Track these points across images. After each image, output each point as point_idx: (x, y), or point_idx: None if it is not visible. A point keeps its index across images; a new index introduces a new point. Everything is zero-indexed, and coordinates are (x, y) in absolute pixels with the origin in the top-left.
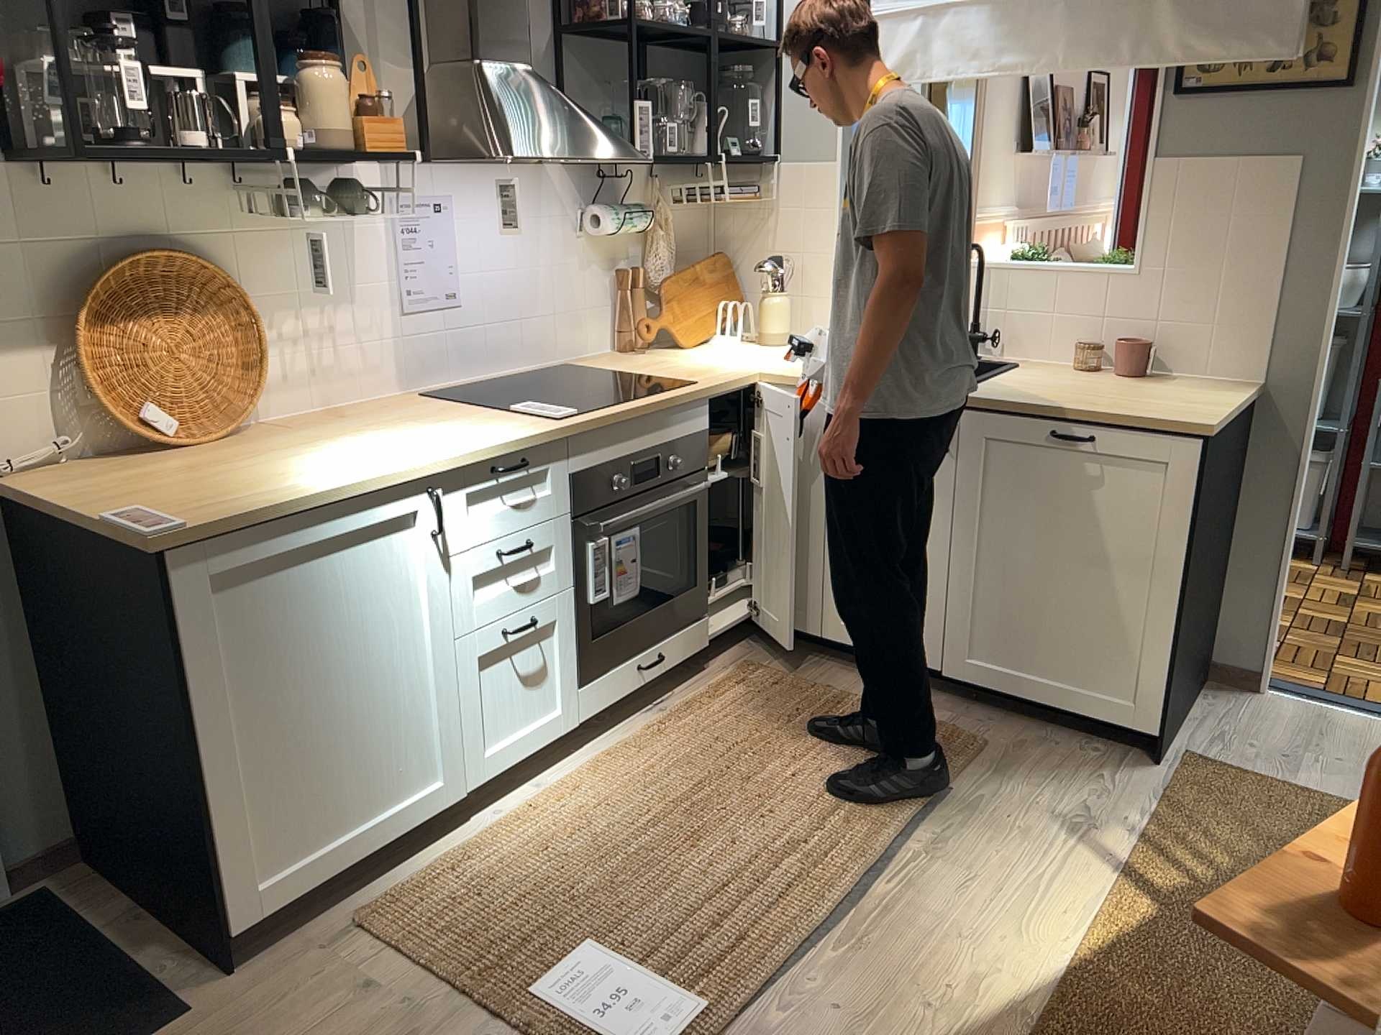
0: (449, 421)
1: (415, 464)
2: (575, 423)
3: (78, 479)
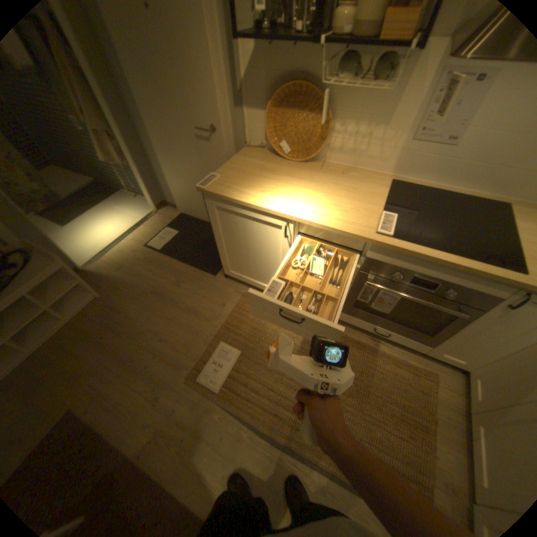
0: (355, 200)
1: (283, 211)
2: (377, 240)
3: (249, 156)
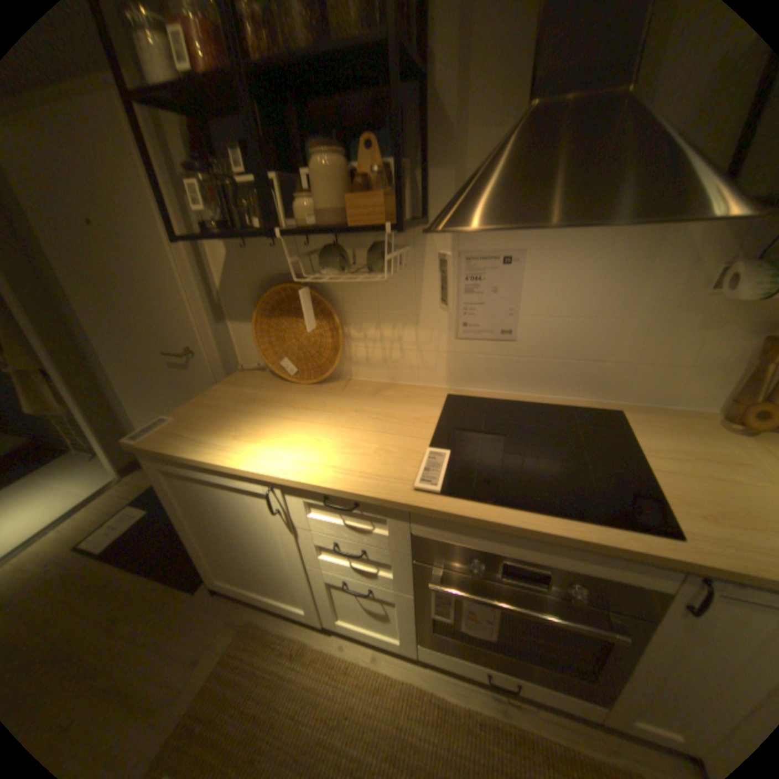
0: (387, 433)
1: (258, 468)
2: (415, 504)
3: (238, 382)
